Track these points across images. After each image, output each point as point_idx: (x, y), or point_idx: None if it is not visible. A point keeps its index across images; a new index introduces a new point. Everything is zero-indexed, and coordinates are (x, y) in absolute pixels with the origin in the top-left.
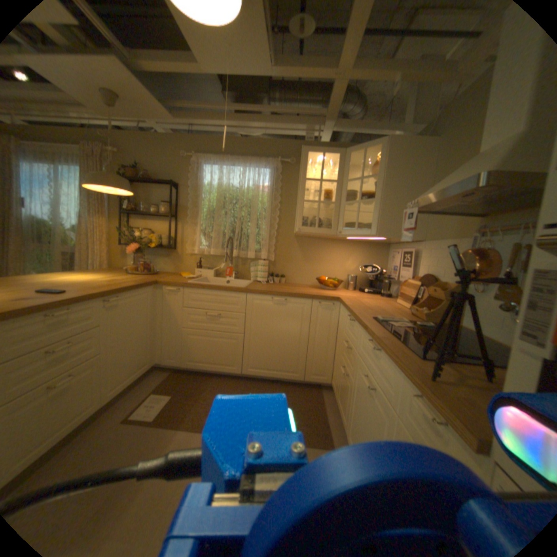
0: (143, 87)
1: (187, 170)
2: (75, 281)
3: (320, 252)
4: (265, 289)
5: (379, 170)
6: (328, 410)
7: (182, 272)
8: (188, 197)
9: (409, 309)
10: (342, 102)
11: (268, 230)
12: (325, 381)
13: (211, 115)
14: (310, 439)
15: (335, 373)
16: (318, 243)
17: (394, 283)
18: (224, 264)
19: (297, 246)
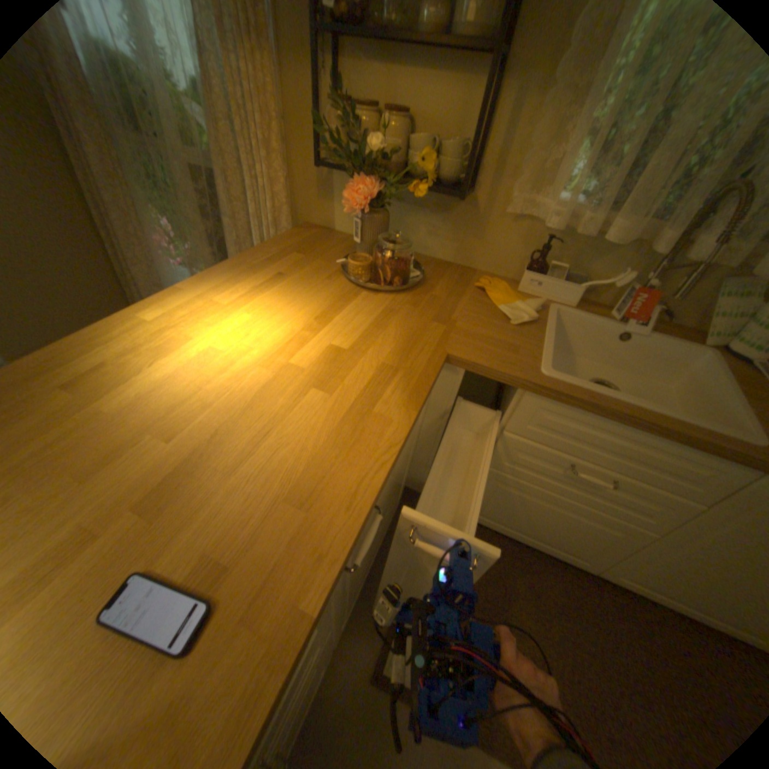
0: None
1: None
2: (234, 392)
3: None
4: None
5: None
6: None
7: (487, 279)
8: None
9: None
10: None
11: None
12: None
13: None
14: None
15: None
16: None
17: None
18: (637, 273)
19: None
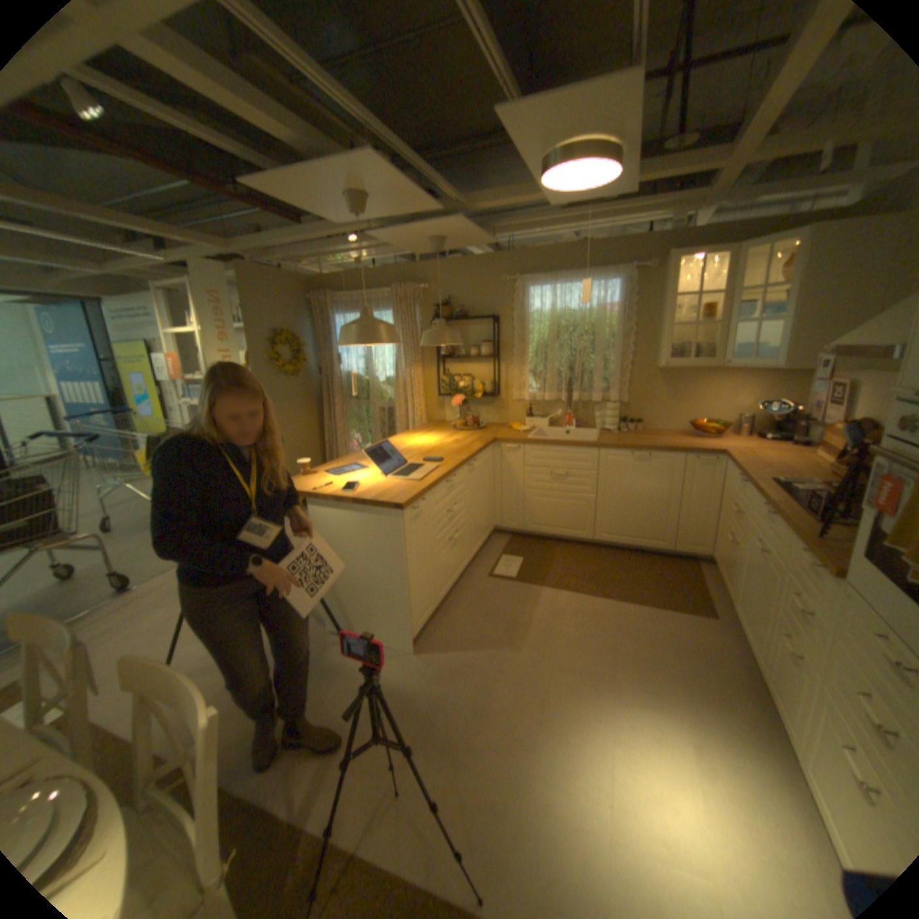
0: (476, 229)
1: (508, 297)
2: (430, 447)
3: (697, 385)
4: (622, 442)
5: (794, 271)
6: (710, 584)
7: (511, 424)
8: (512, 331)
9: (833, 464)
10: (734, 182)
11: (618, 362)
12: (705, 552)
13: (538, 223)
14: (689, 608)
15: (720, 543)
16: (694, 372)
17: (819, 423)
18: (561, 410)
19: (661, 379)
